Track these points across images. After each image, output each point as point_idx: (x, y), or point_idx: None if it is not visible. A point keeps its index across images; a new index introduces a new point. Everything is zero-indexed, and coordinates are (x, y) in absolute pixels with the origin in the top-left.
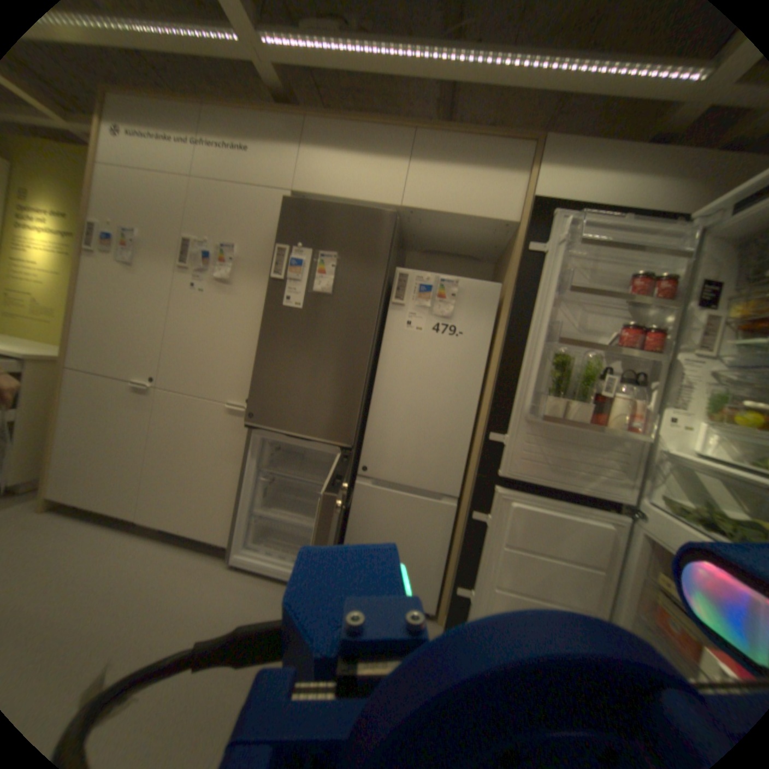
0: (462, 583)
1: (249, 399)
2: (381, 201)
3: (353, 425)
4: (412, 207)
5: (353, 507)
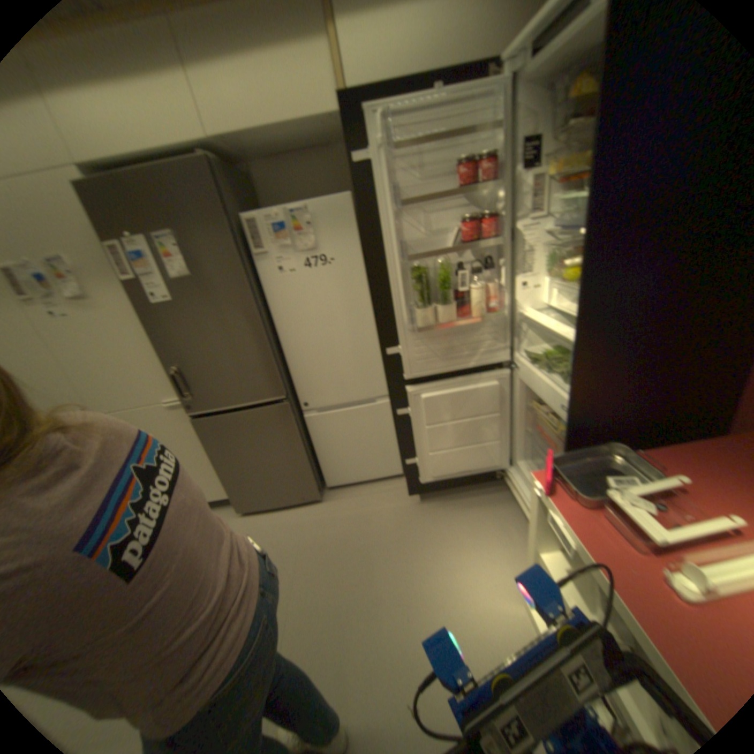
0: (404, 455)
1: (175, 390)
2: (177, 136)
3: (275, 379)
4: (215, 131)
5: (309, 433)
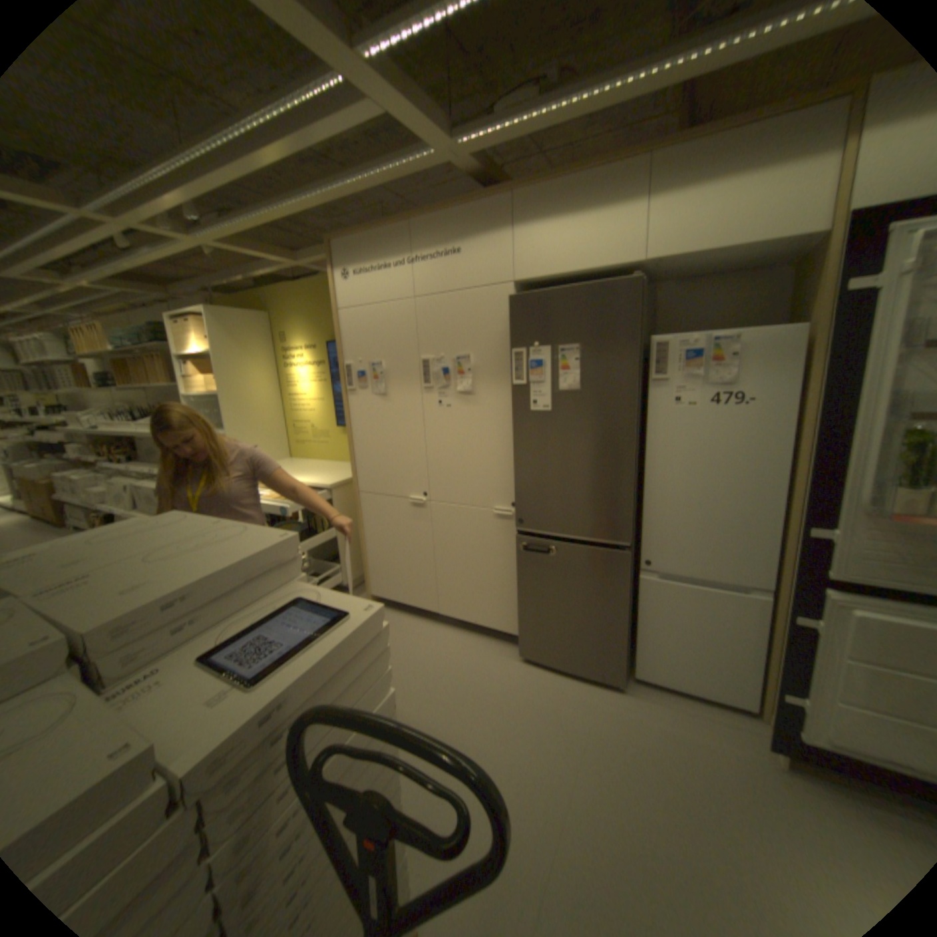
0: (790, 691)
1: (513, 501)
2: (619, 260)
3: (628, 523)
4: (661, 255)
5: (640, 601)
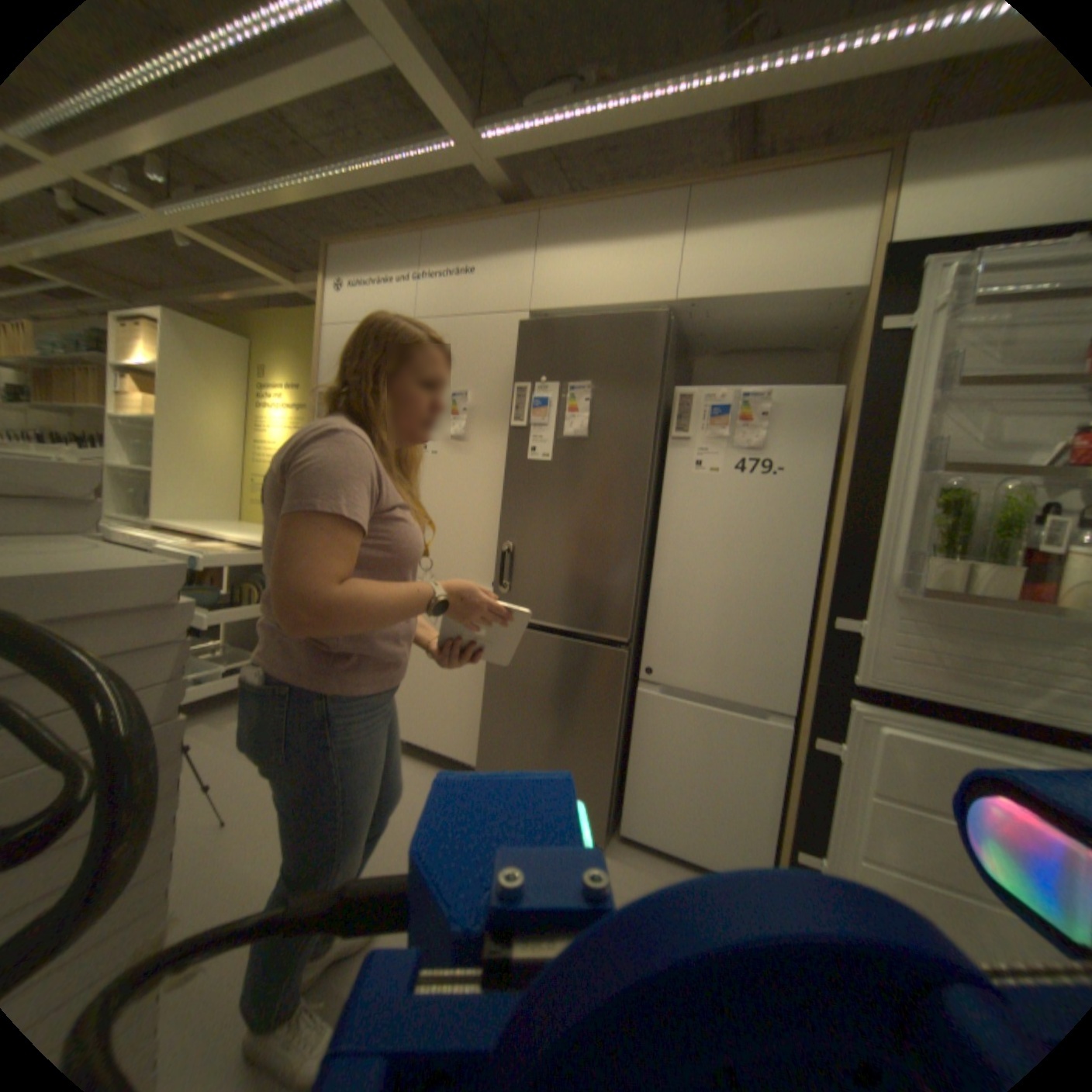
0: (804, 844)
1: (495, 580)
2: (647, 297)
3: (627, 610)
4: (692, 296)
5: (635, 723)
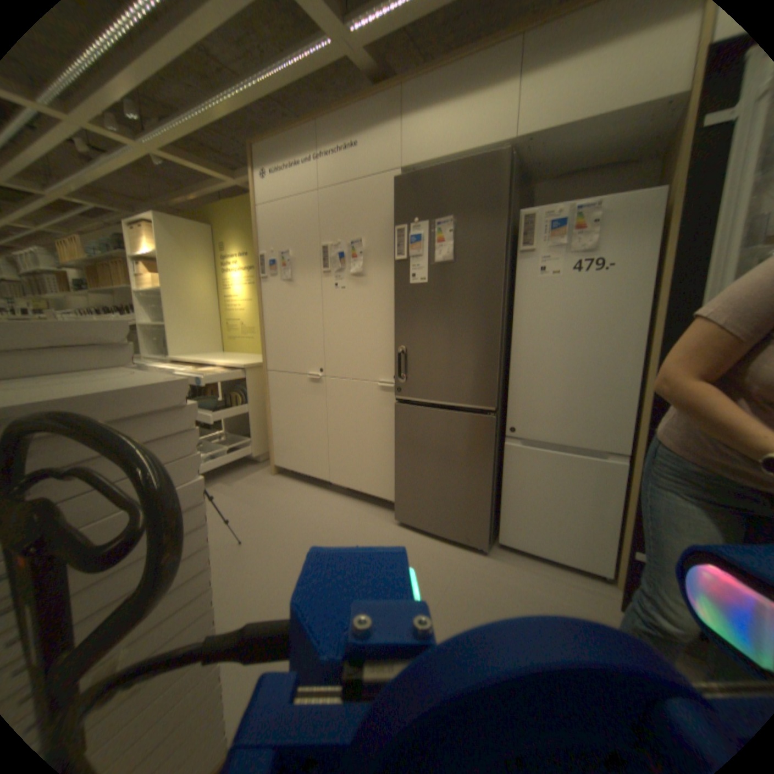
0: (640, 546)
1: (395, 374)
2: (493, 138)
3: (494, 387)
4: (530, 131)
5: (505, 466)
